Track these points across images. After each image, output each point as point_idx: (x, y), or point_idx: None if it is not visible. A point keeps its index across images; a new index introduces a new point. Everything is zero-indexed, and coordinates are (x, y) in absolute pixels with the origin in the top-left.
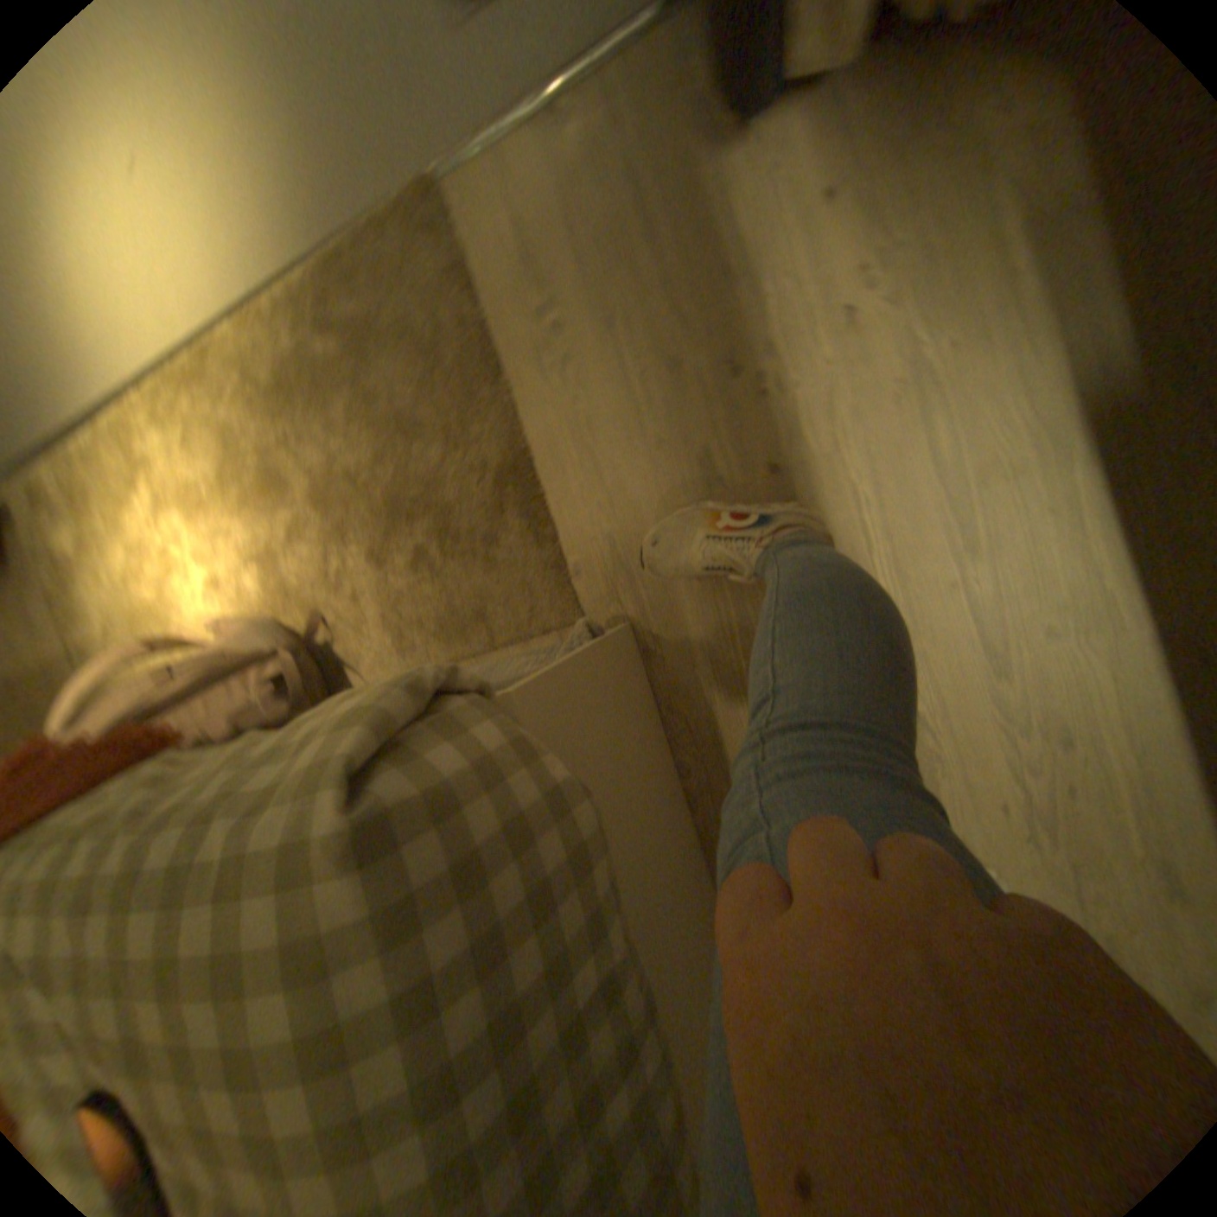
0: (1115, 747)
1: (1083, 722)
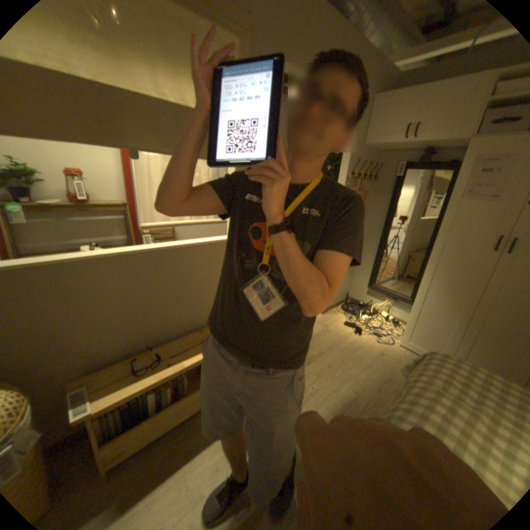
0: (215, 457)
1: (211, 467)
